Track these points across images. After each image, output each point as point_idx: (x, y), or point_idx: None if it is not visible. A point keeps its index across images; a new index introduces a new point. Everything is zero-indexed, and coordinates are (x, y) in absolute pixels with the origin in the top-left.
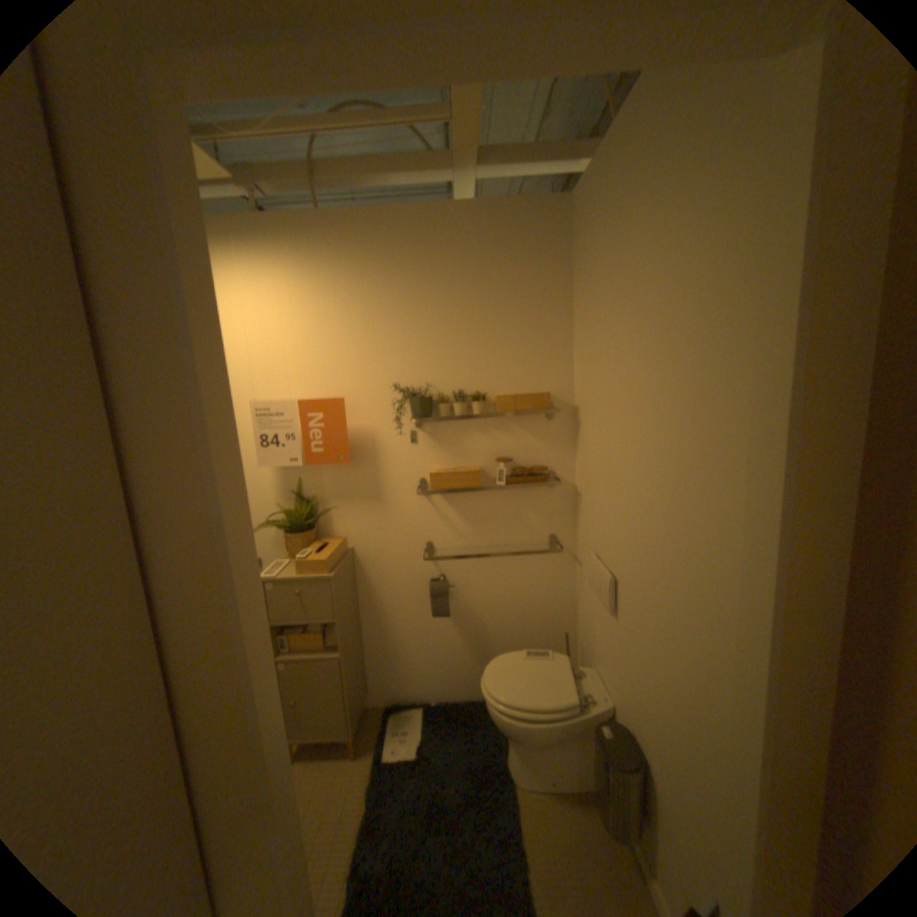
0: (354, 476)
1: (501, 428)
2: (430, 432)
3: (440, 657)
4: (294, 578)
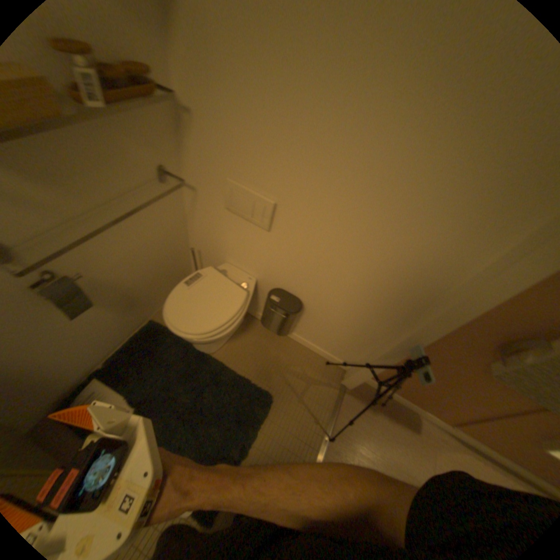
0: None
1: None
2: None
3: (86, 336)
4: None
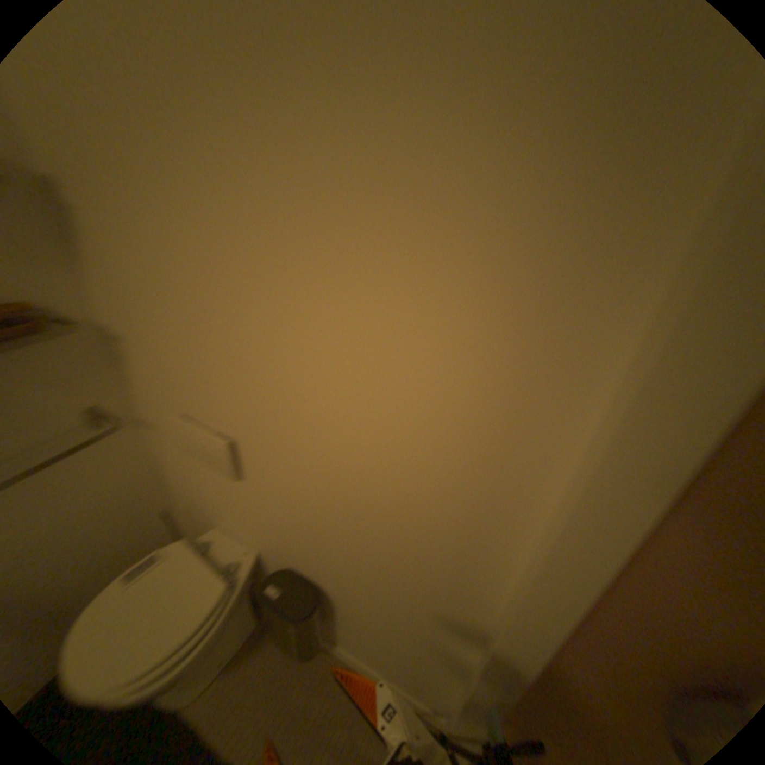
0: None
1: None
2: None
3: None
4: None
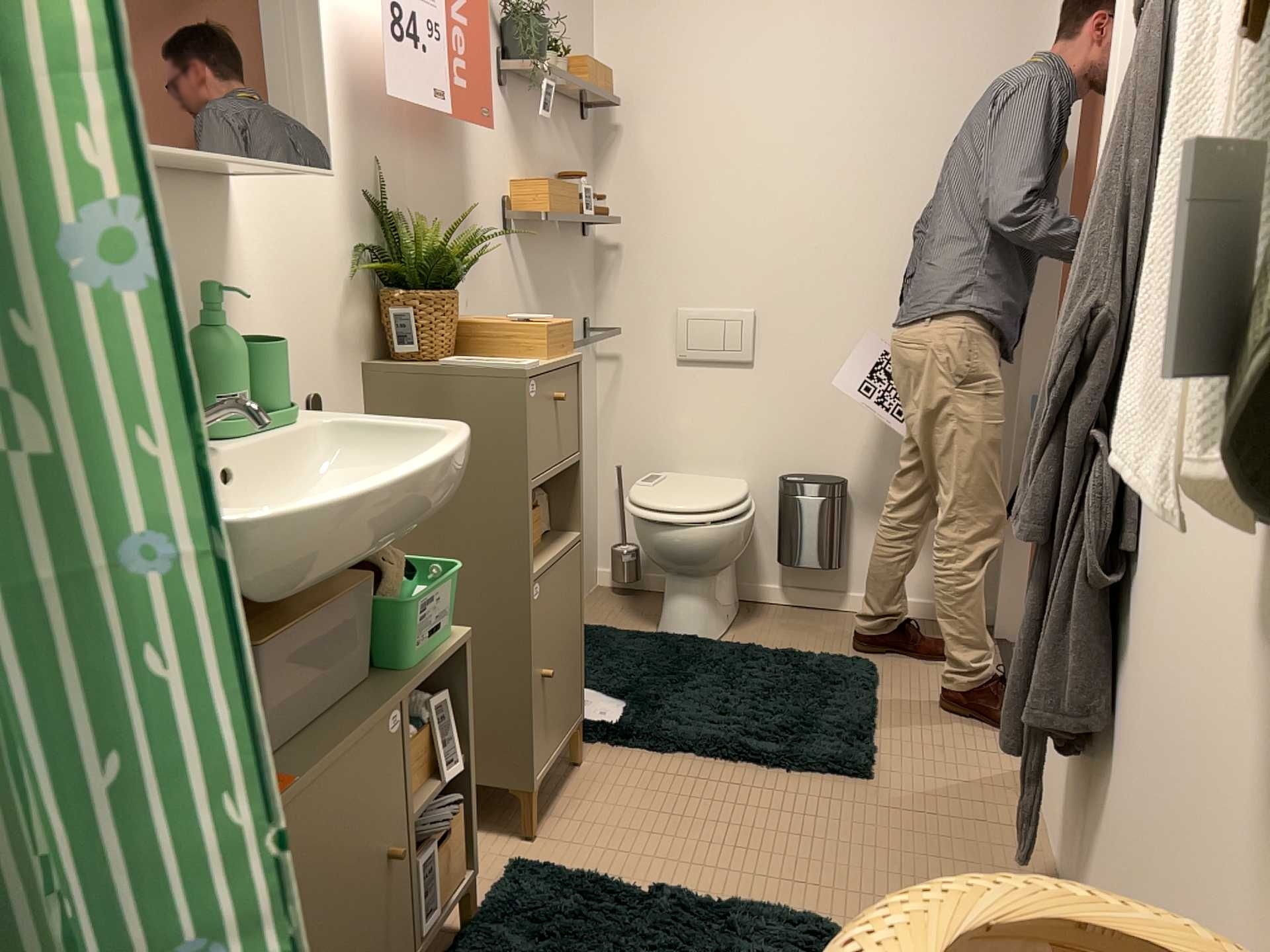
0: (446, 179)
1: (558, 128)
2: (512, 110)
3: None
4: (554, 363)
